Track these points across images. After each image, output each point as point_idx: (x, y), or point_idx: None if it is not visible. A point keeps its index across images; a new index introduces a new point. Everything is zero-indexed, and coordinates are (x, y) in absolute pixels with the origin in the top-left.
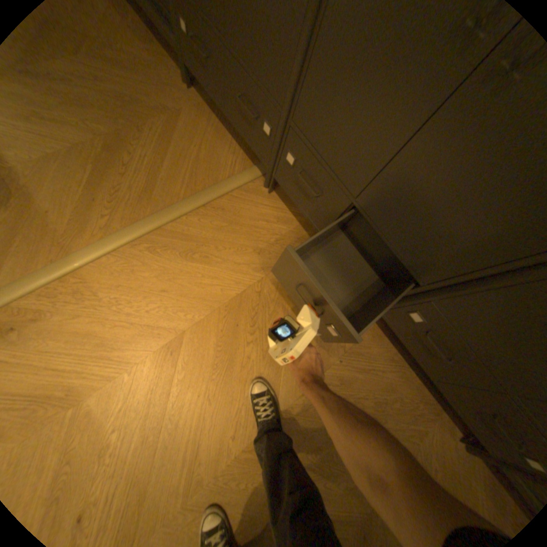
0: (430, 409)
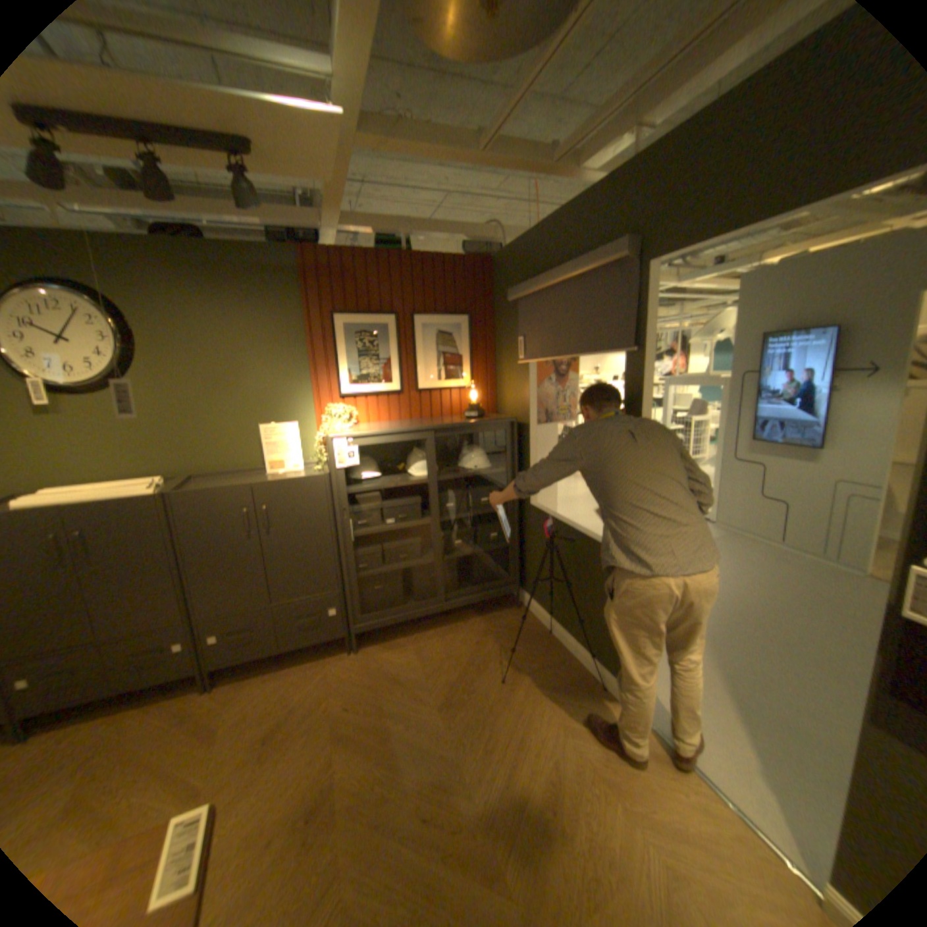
0: (314, 669)
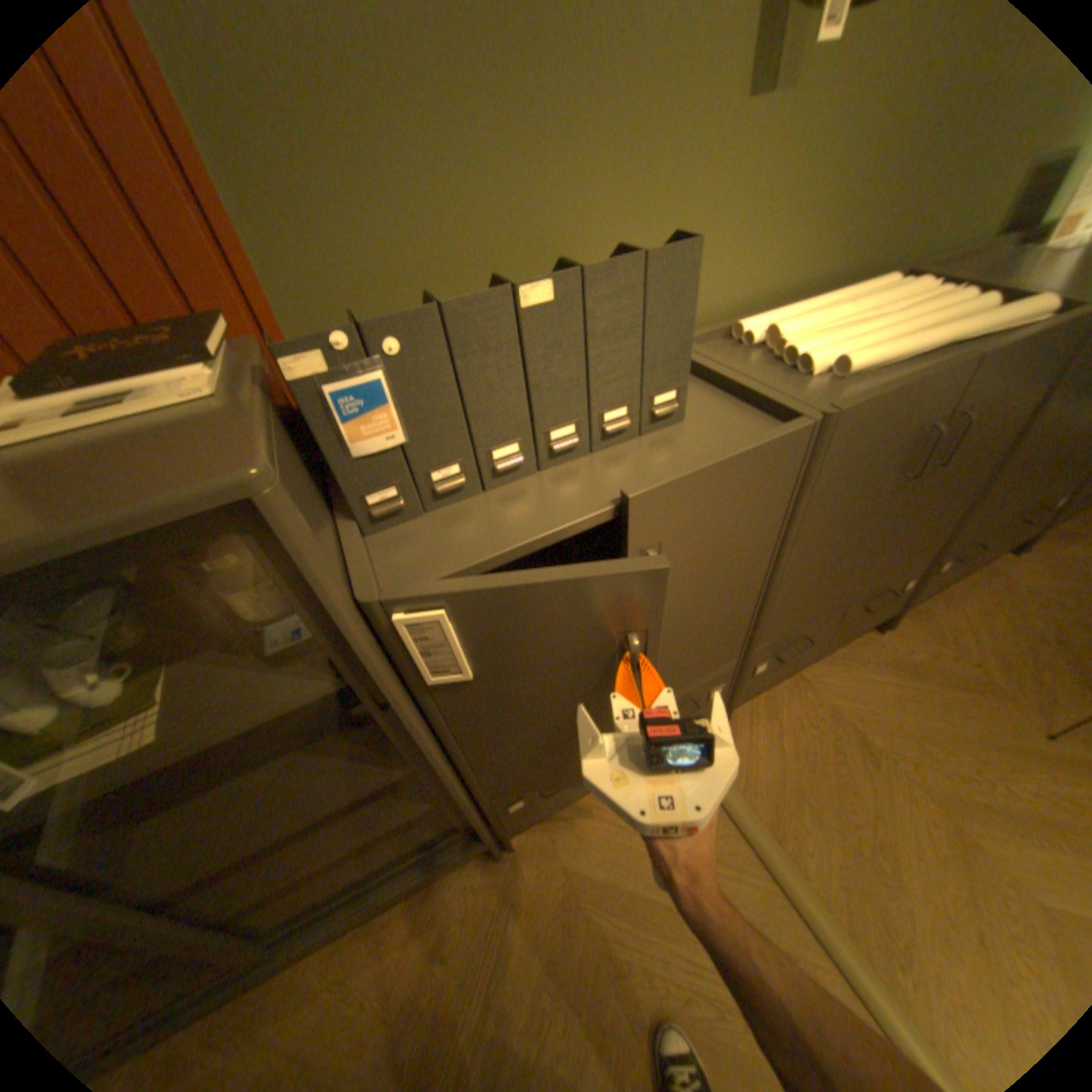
0: (994, 579)
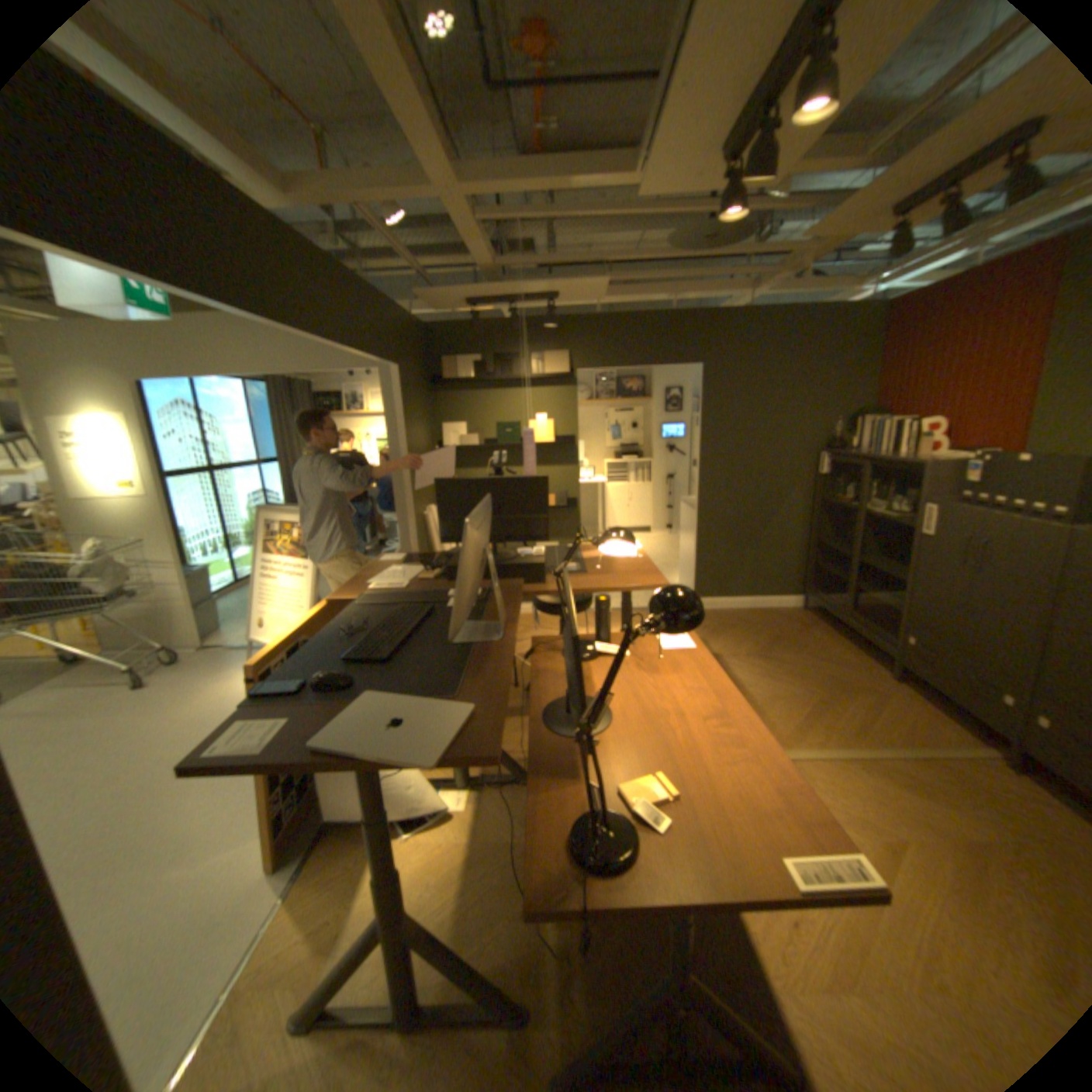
0: None
